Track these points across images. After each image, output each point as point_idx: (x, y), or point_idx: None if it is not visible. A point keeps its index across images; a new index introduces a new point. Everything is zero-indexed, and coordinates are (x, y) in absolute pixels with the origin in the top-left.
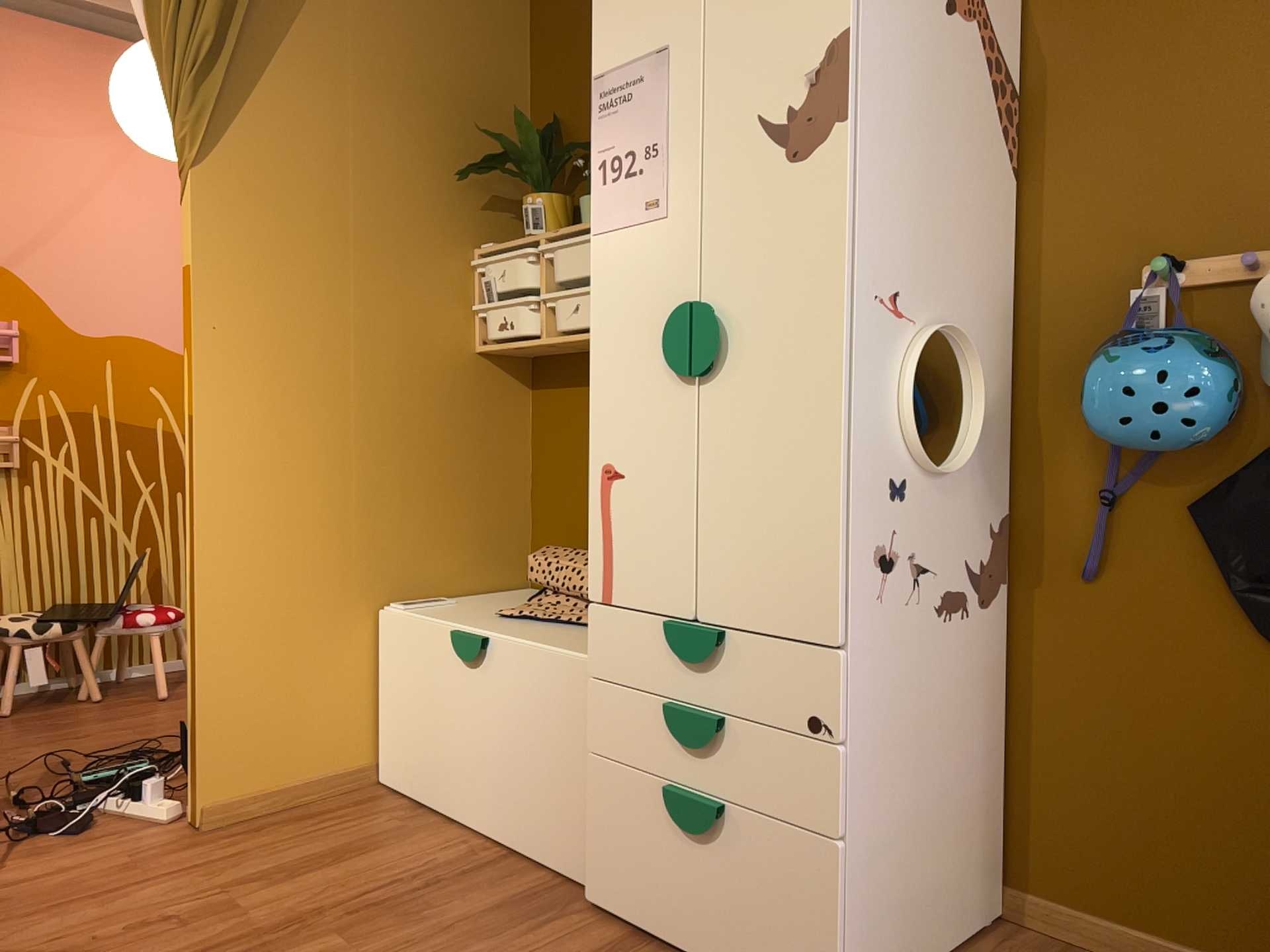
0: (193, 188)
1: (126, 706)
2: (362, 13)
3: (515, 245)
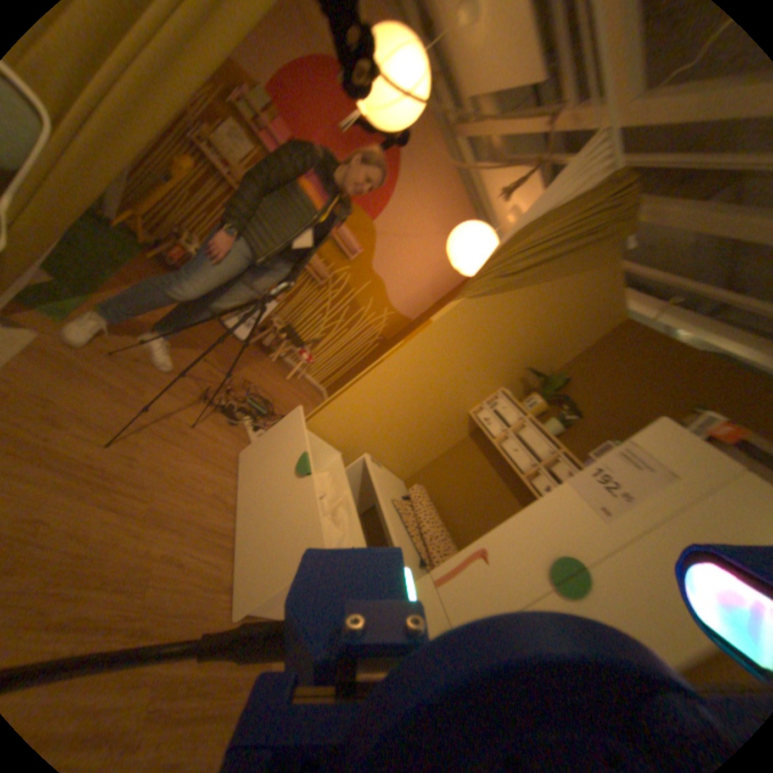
0: (457, 304)
1: (274, 376)
2: (558, 298)
3: (516, 406)
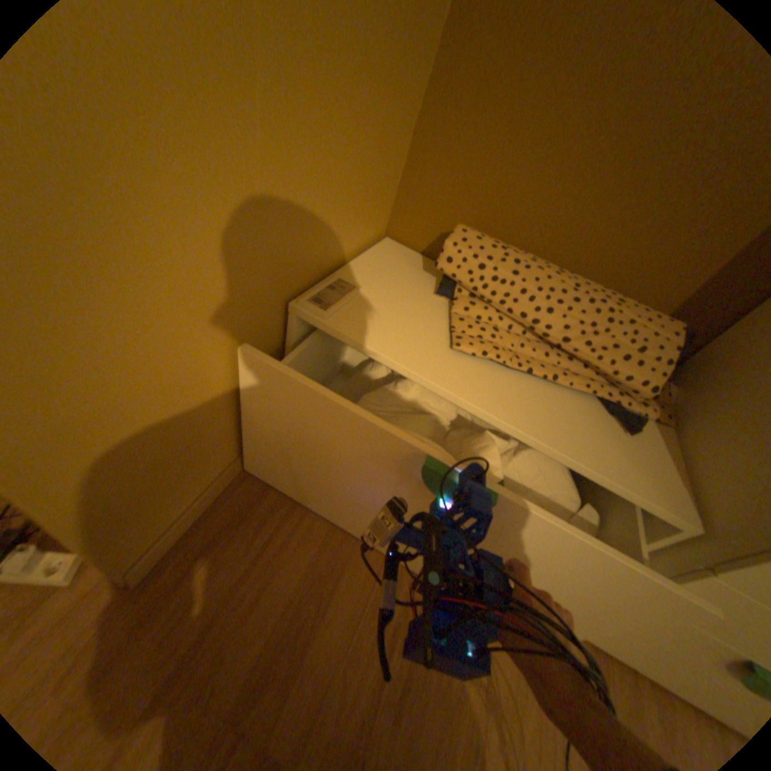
0: None
1: None
2: None
3: None
